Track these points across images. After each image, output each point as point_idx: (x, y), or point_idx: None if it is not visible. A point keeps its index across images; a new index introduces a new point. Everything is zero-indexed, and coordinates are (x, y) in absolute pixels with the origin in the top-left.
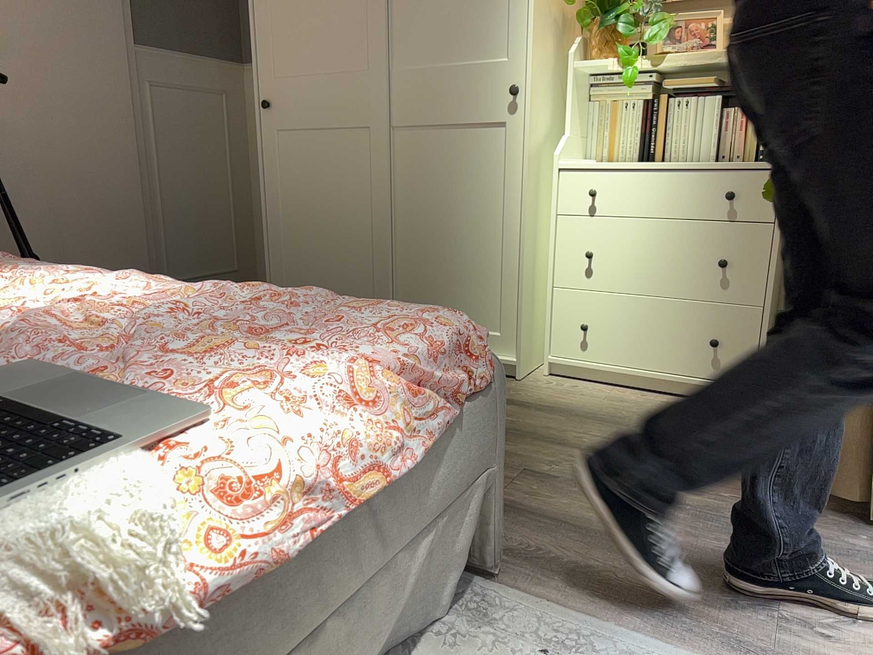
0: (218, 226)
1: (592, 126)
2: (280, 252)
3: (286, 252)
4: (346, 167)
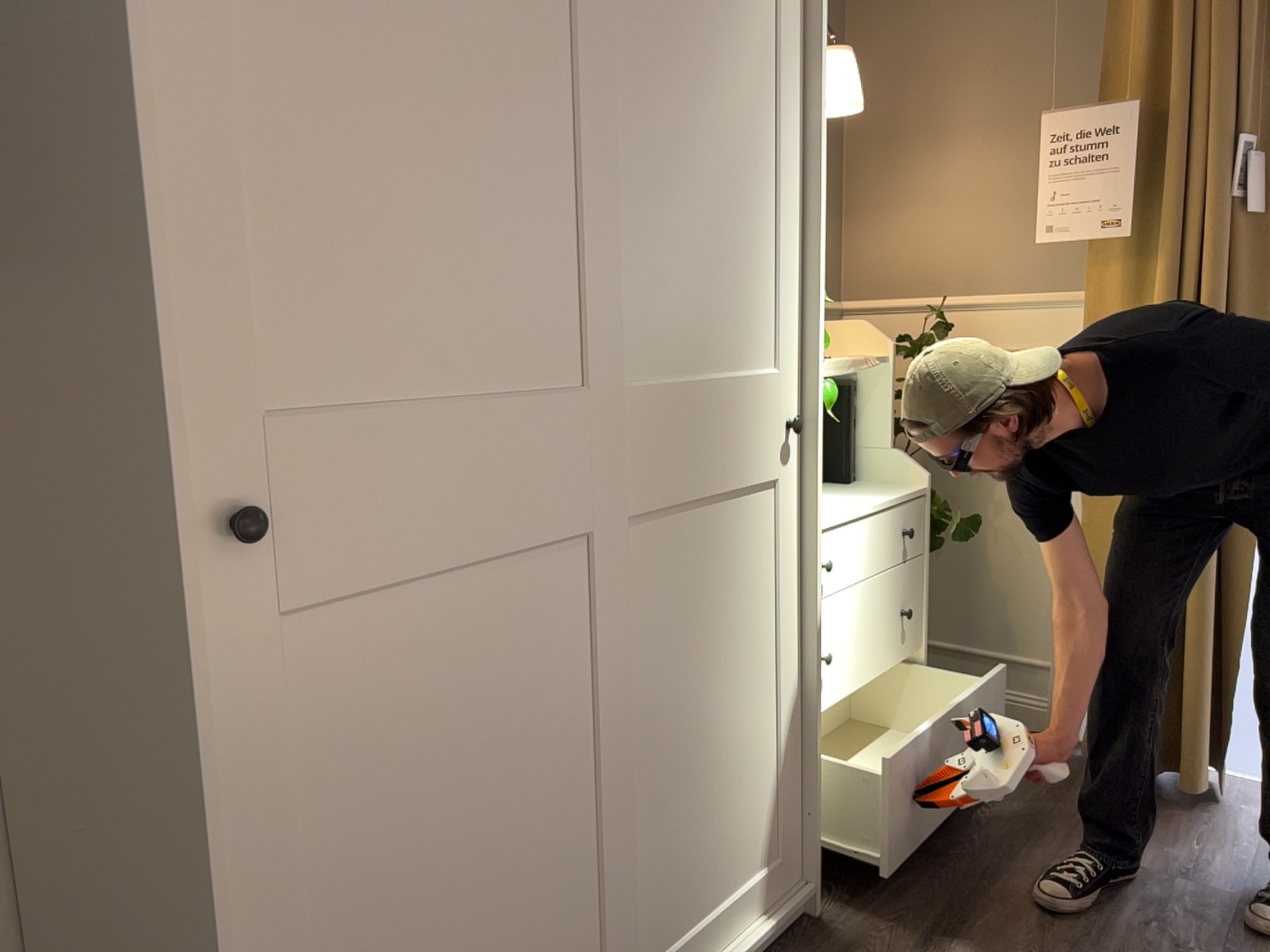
0: None
1: None
2: None
3: None
4: (549, 640)
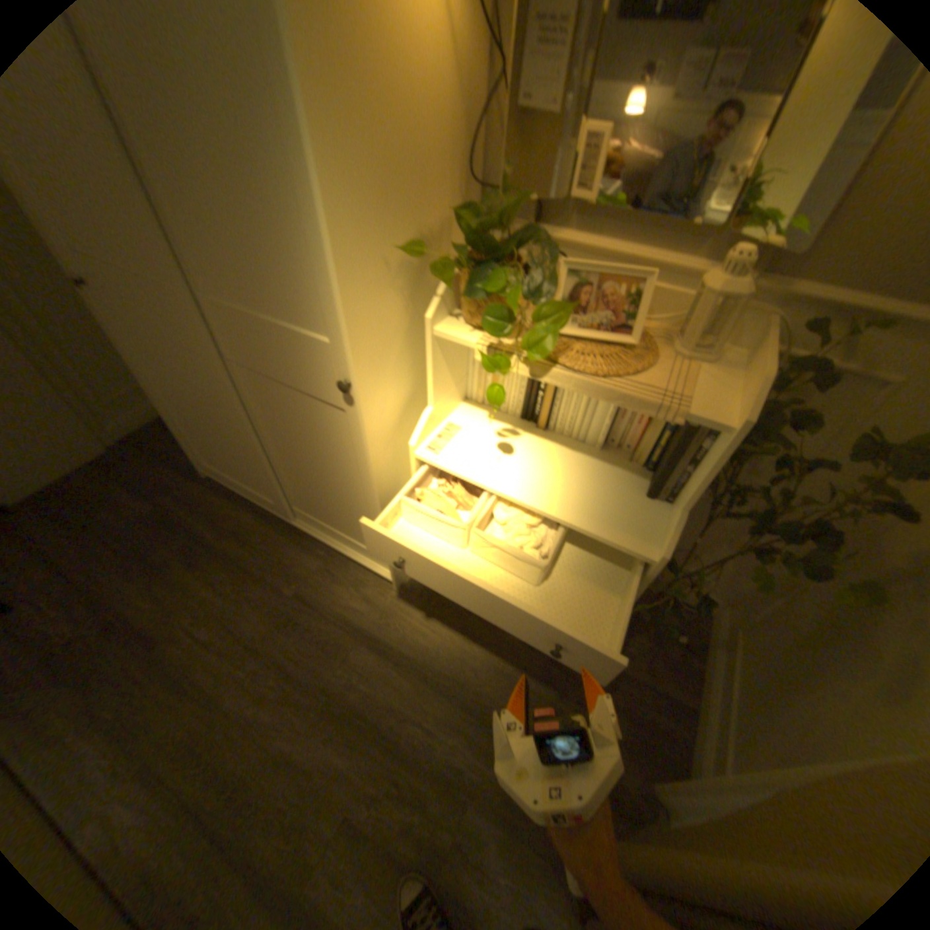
0: None
1: (472, 365)
2: (173, 424)
3: (180, 426)
4: (194, 381)
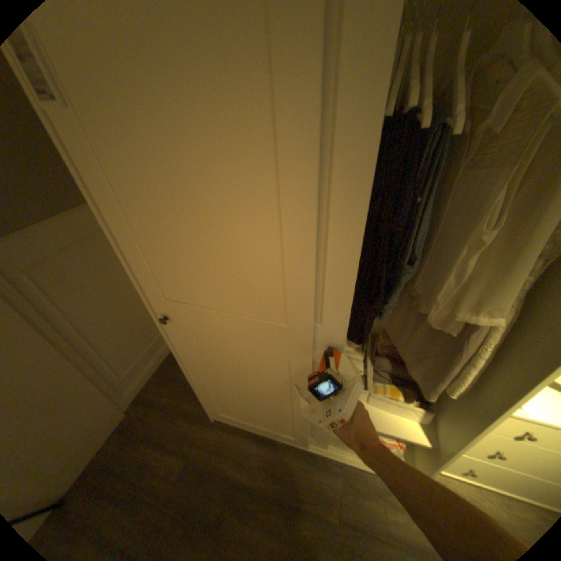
0: (141, 322)
1: None
2: (206, 394)
3: (213, 395)
4: (263, 375)
